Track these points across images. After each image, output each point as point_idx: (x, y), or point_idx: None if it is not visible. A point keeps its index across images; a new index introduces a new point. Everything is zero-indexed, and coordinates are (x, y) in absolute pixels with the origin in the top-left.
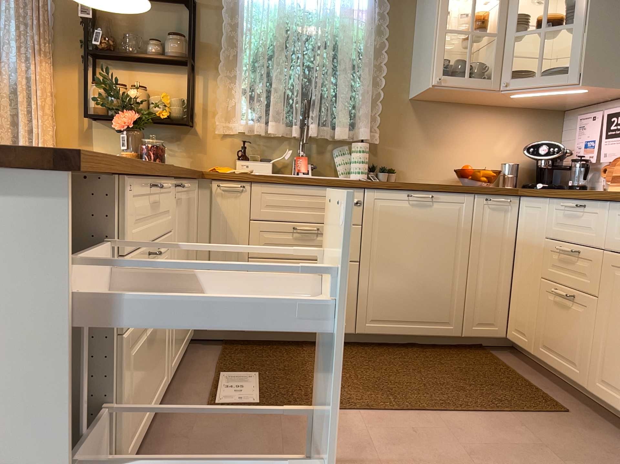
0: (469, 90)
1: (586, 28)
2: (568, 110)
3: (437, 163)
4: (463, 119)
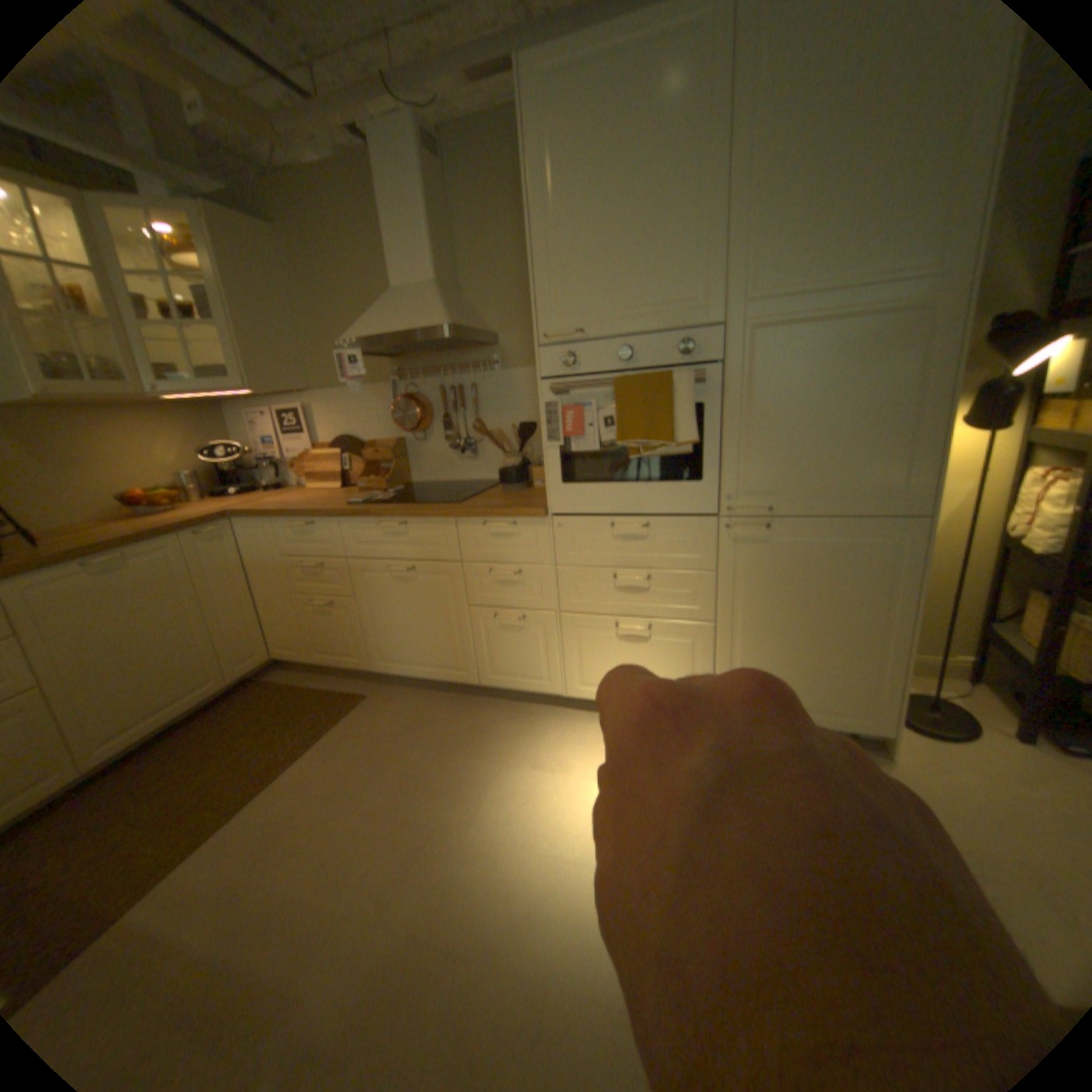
0: (99, 396)
1: (229, 325)
2: (224, 400)
3: (74, 492)
4: (90, 425)
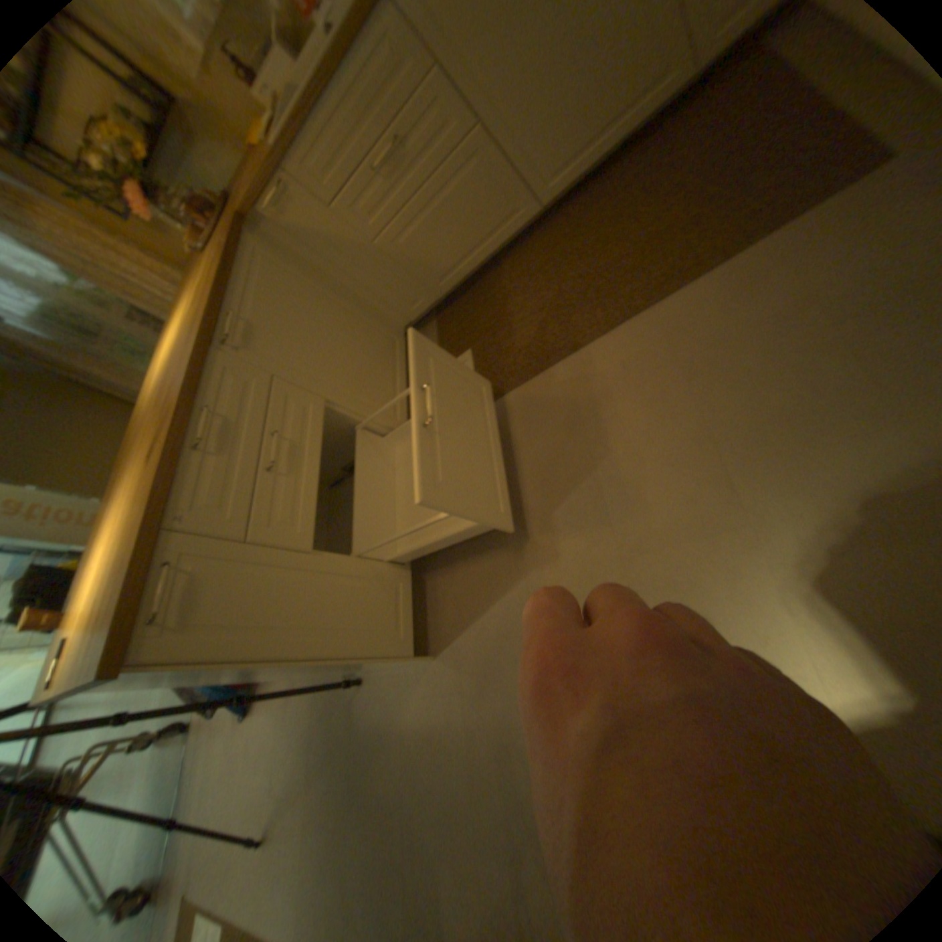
0: None
1: None
2: None
3: None
4: None
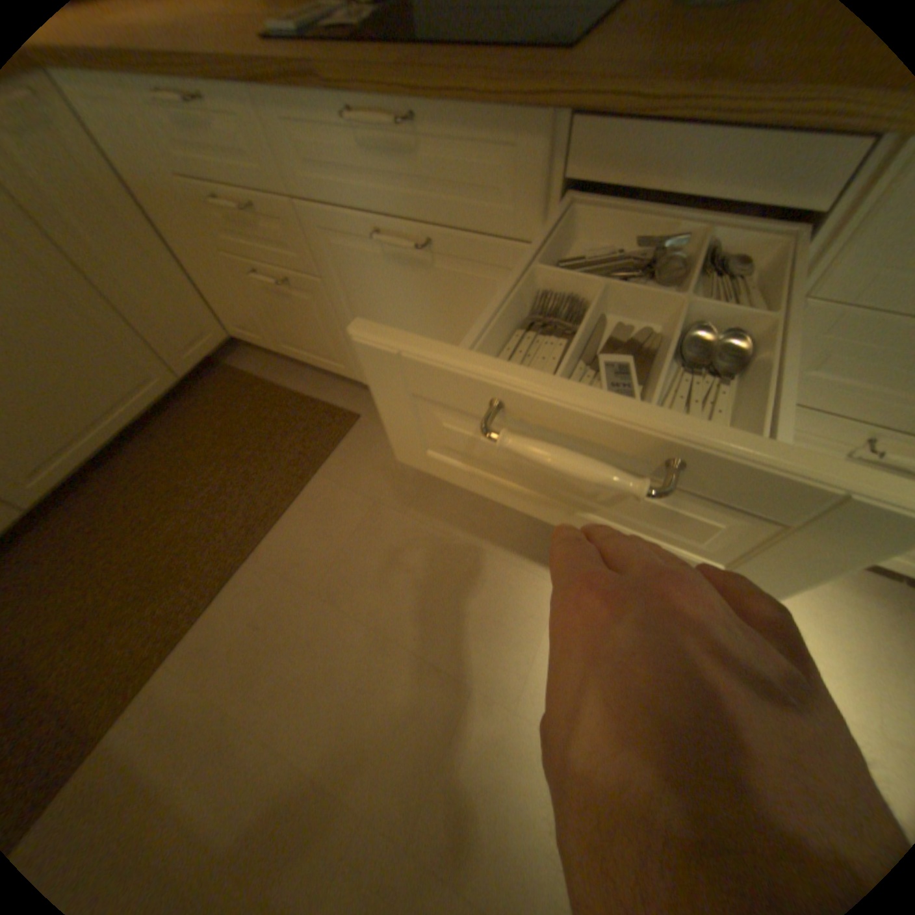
0: None
1: None
2: None
3: None
4: None
